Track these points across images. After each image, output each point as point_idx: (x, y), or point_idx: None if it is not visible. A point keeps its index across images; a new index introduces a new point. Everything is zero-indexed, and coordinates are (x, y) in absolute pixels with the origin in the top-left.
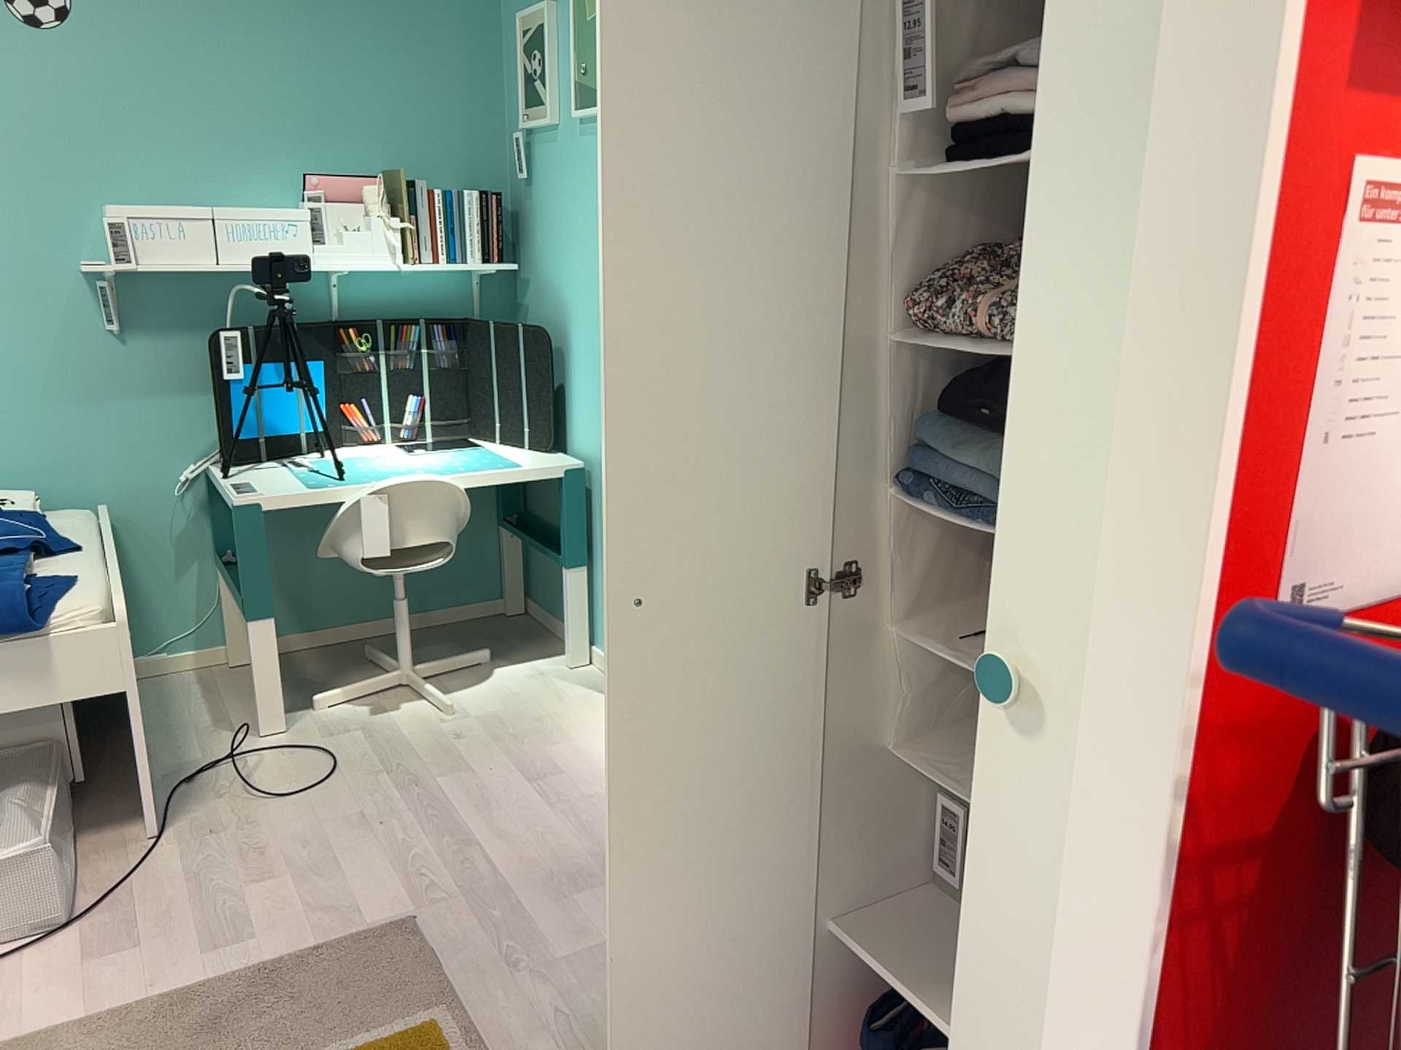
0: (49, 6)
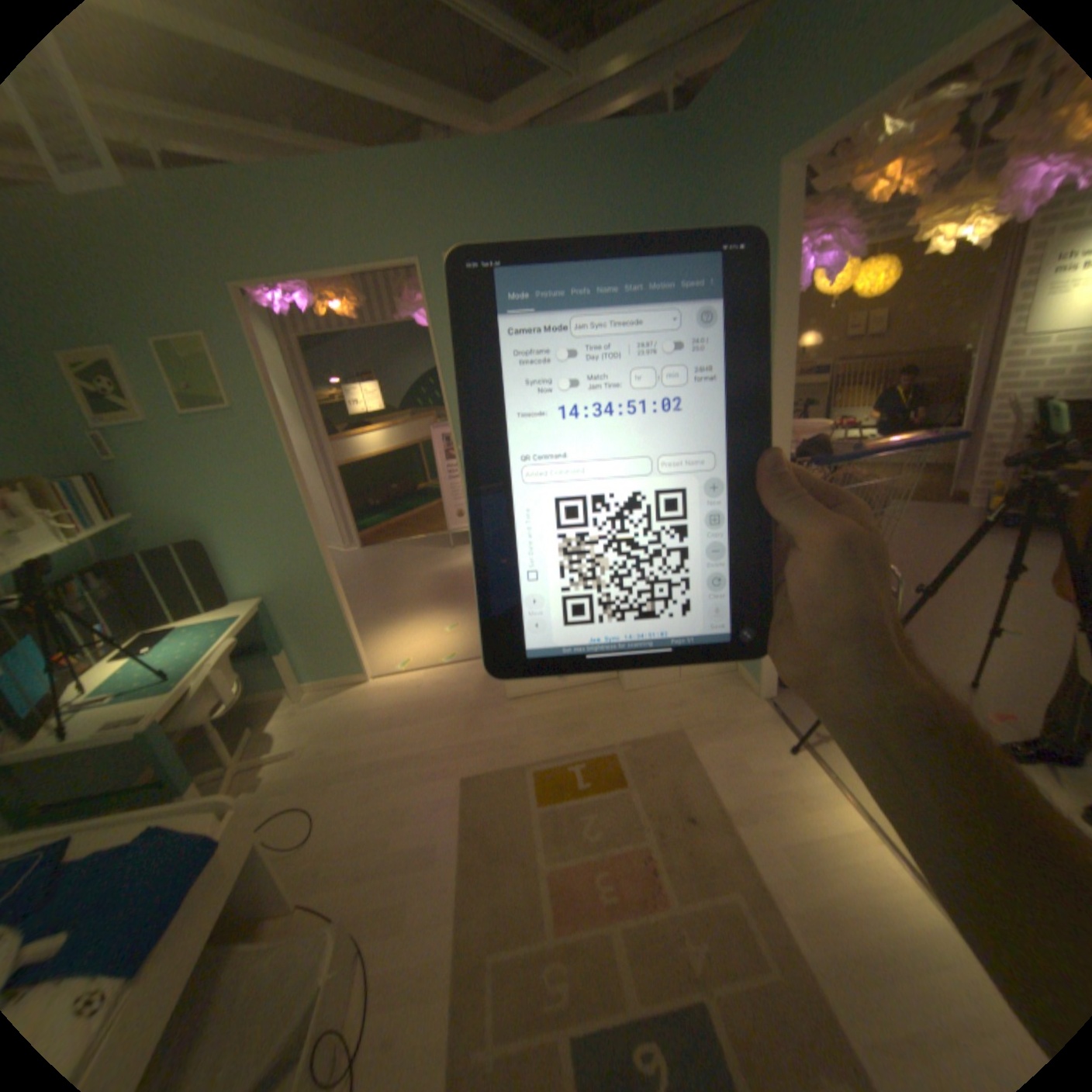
0: None
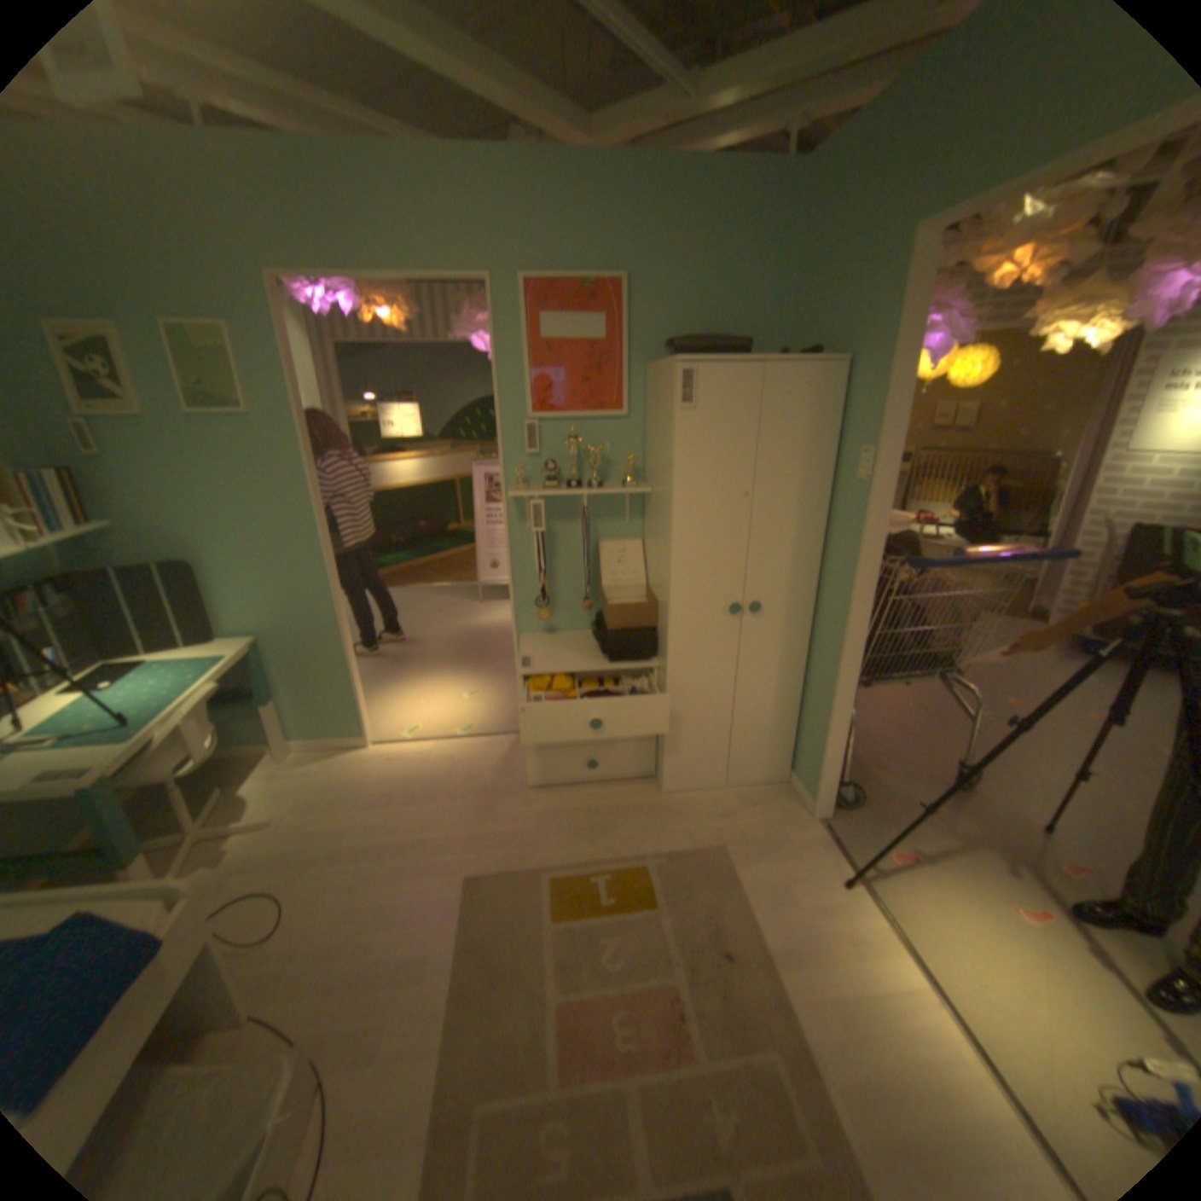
0: None
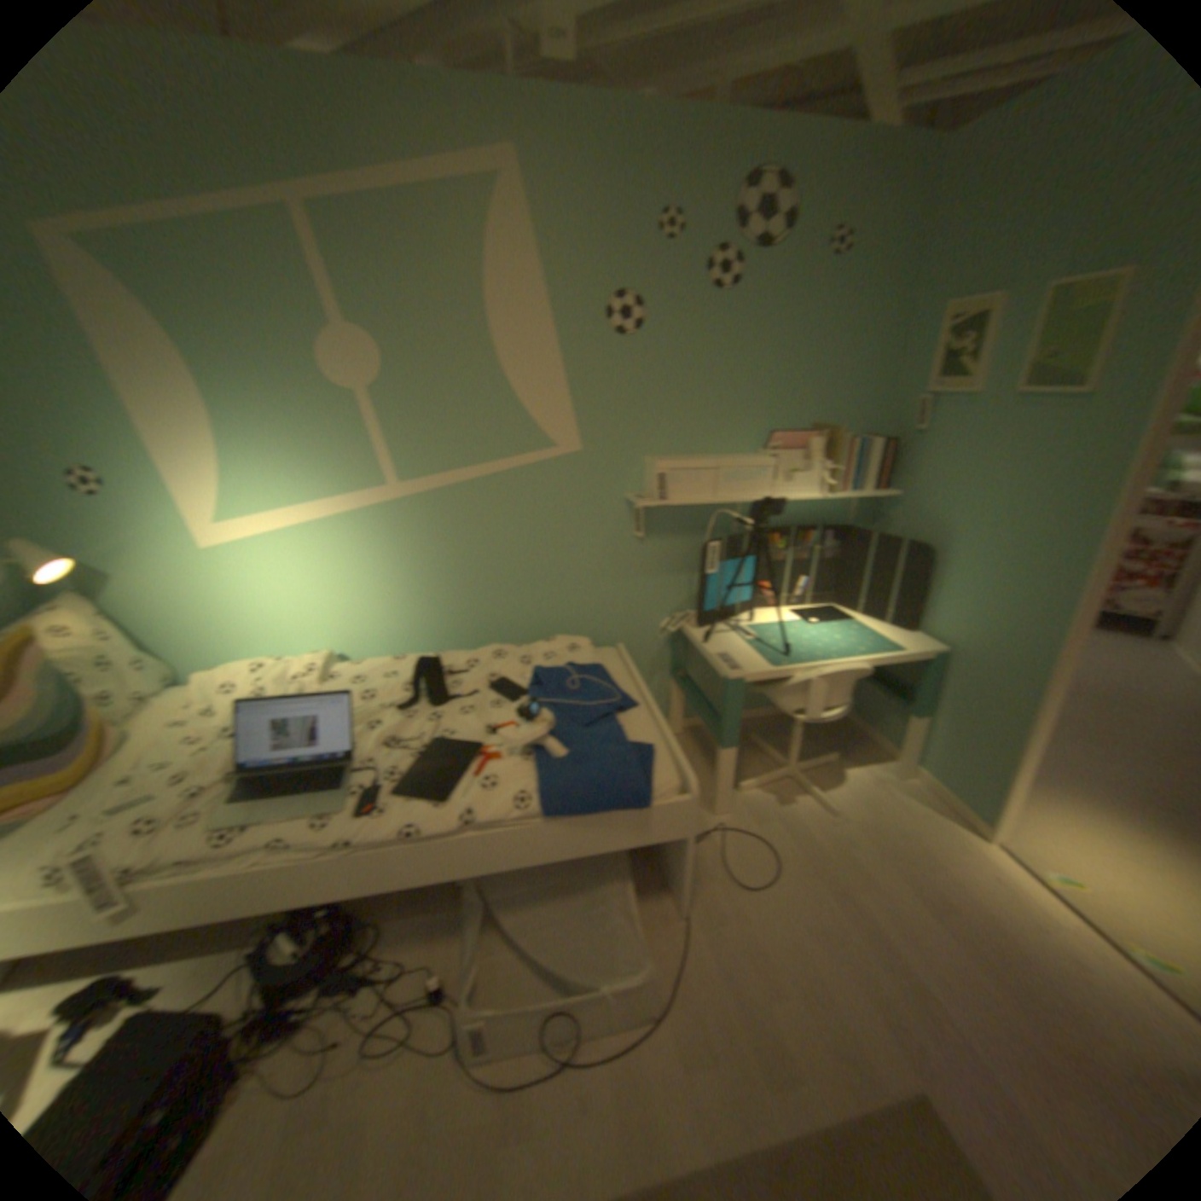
0: (627, 318)
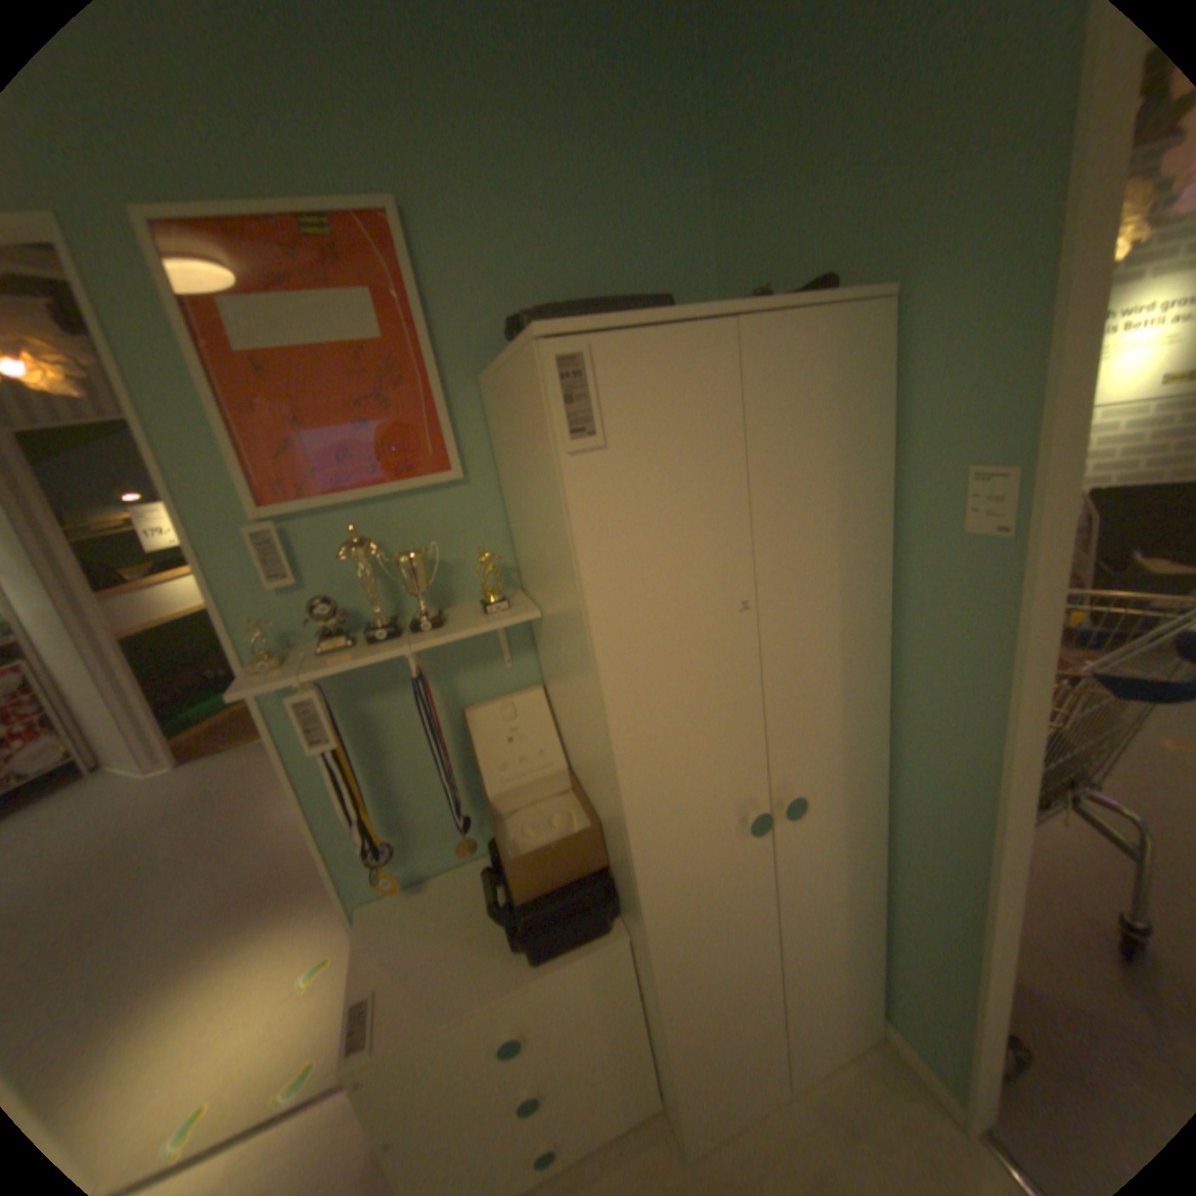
0: None
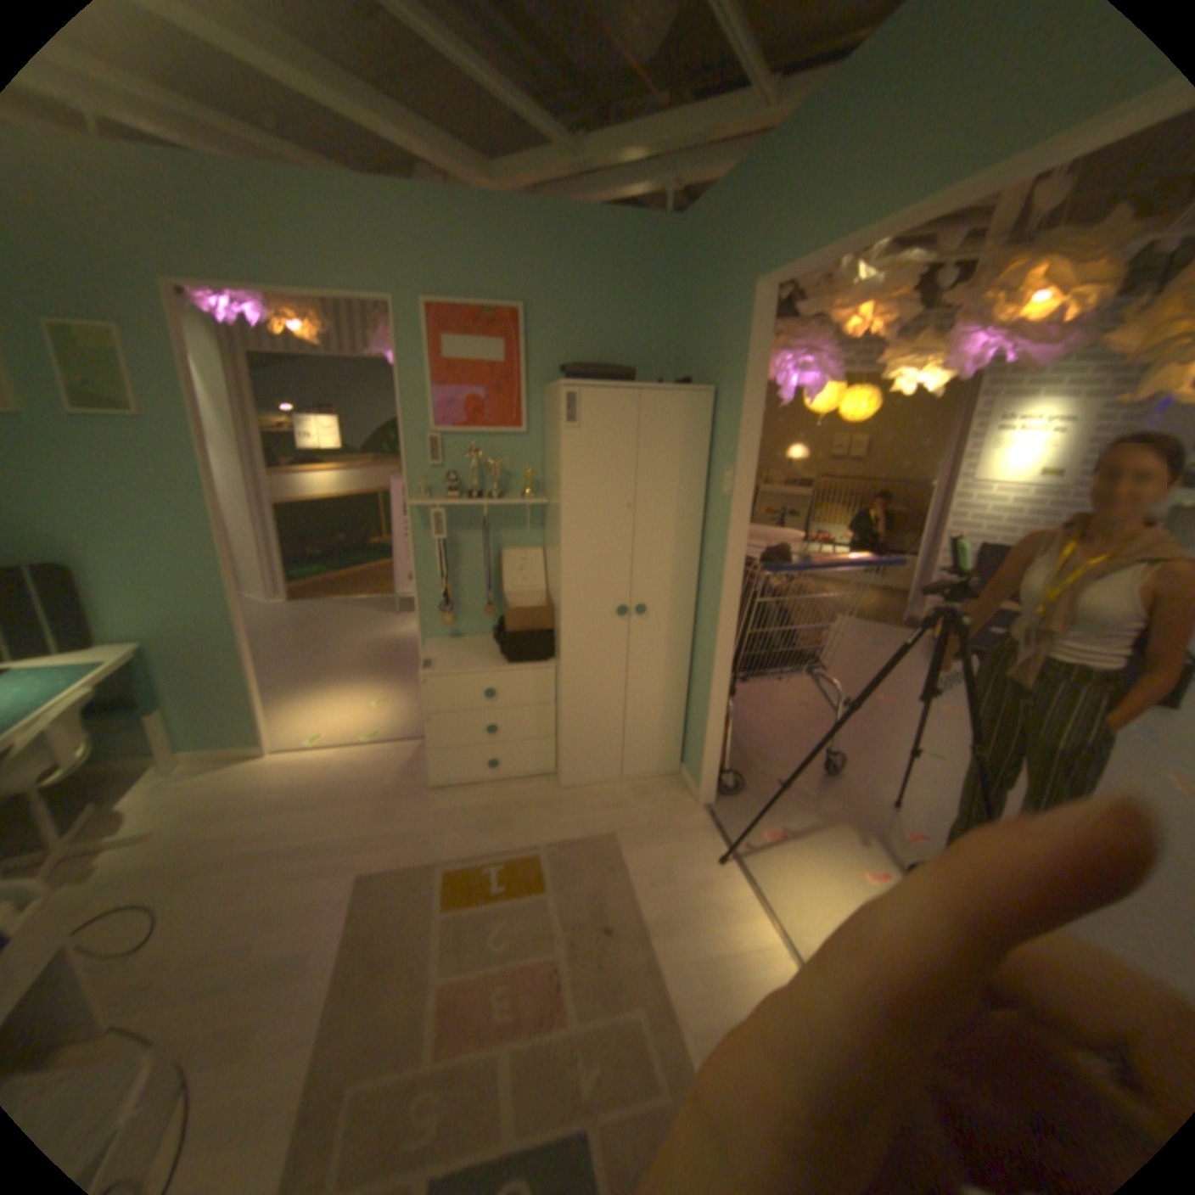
0: None
